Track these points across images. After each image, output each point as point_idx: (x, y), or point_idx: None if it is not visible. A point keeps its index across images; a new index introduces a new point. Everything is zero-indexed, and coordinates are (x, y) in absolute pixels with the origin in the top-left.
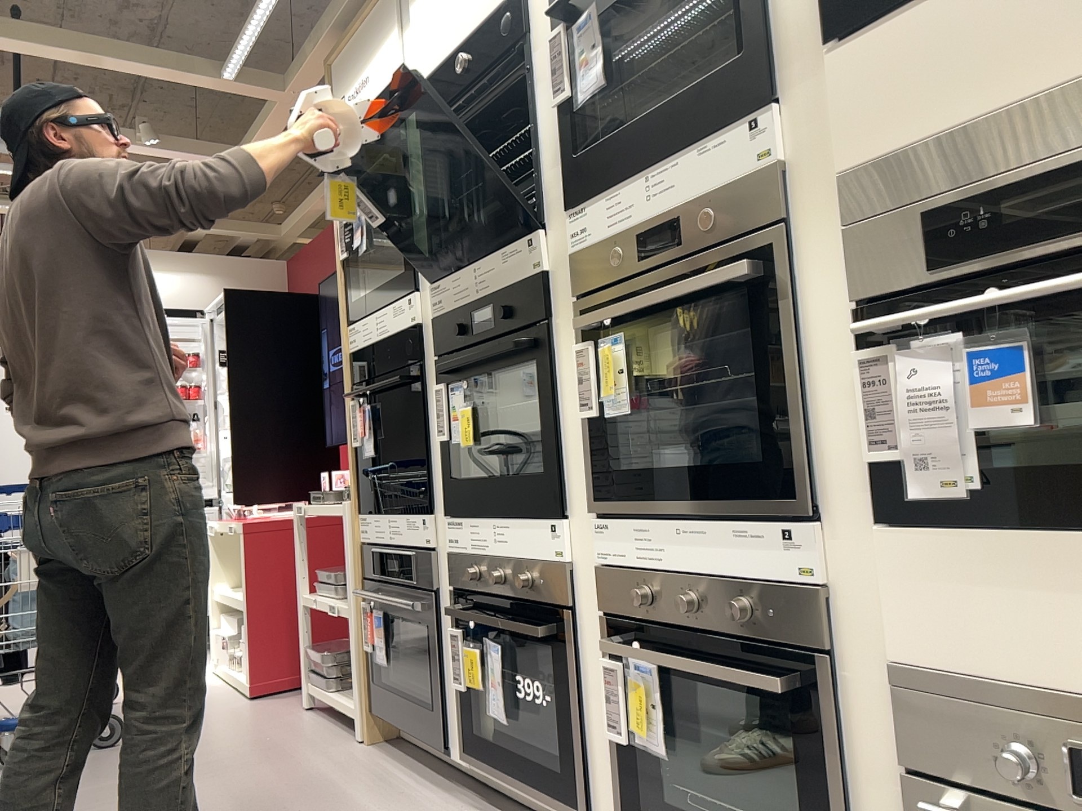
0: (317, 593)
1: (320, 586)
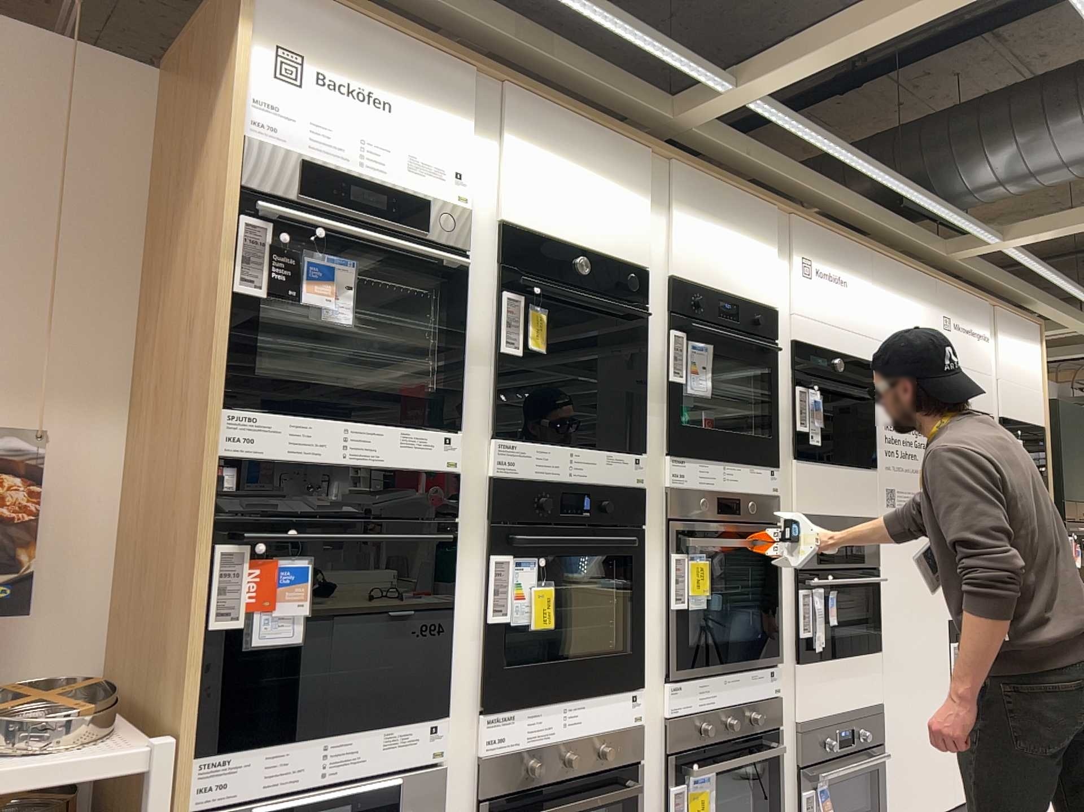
0: None
1: None
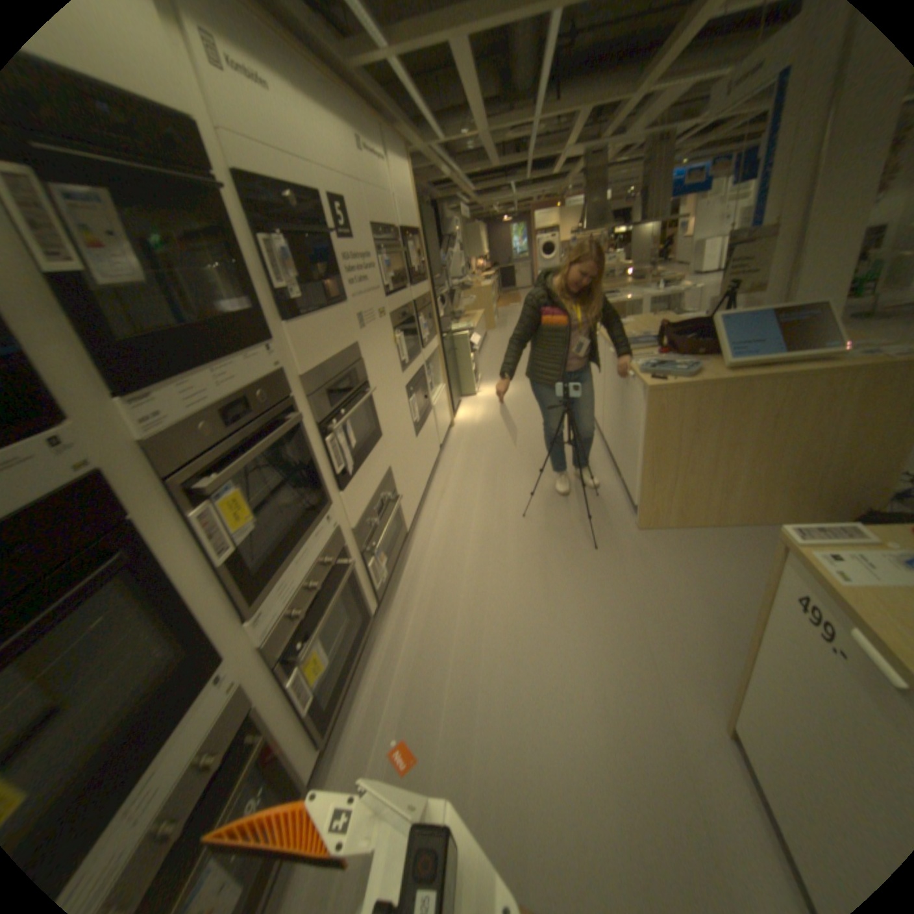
0: None
1: None
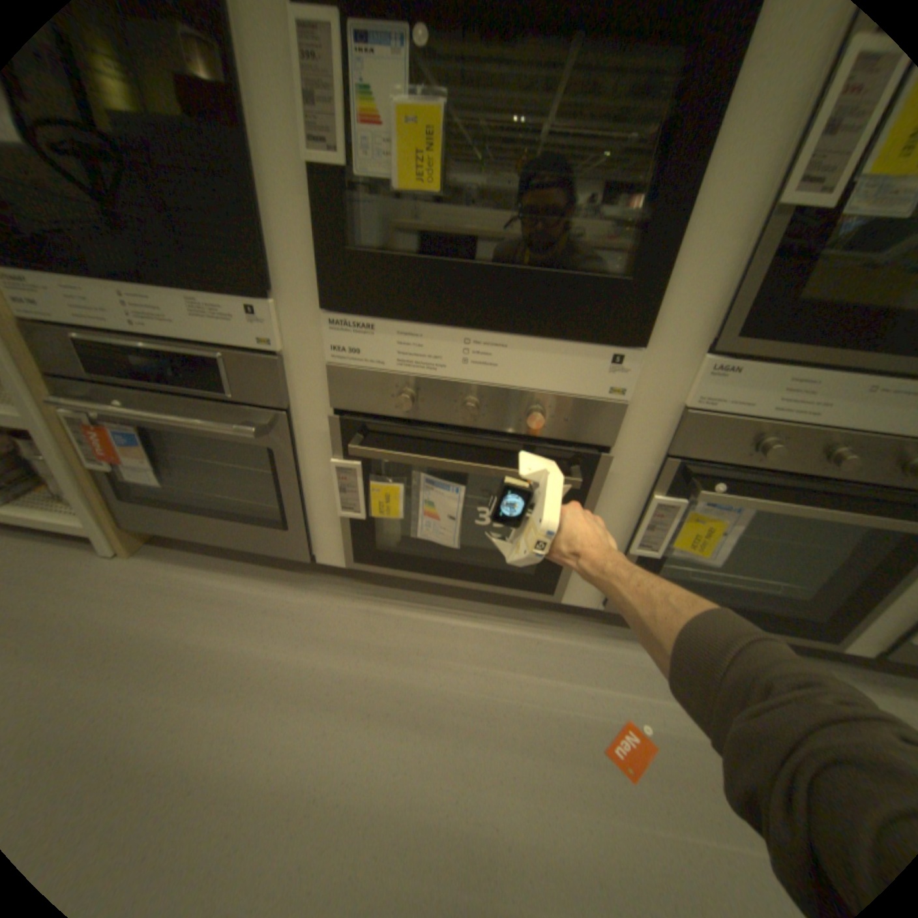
0: None
1: None
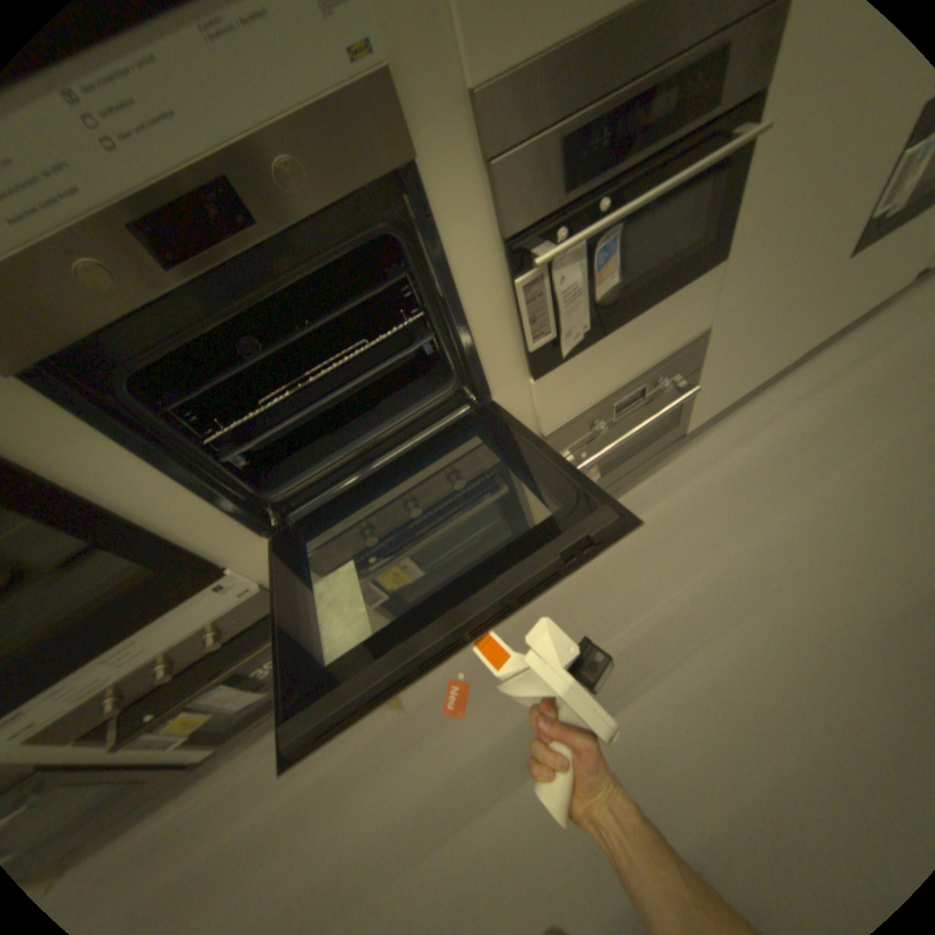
0: None
1: None
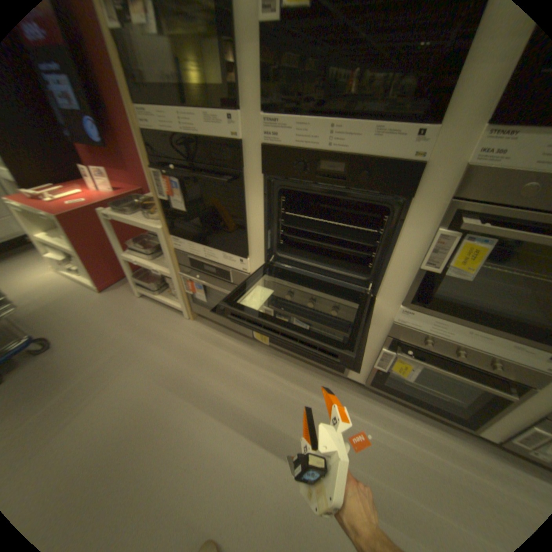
0: (130, 252)
1: (132, 250)
